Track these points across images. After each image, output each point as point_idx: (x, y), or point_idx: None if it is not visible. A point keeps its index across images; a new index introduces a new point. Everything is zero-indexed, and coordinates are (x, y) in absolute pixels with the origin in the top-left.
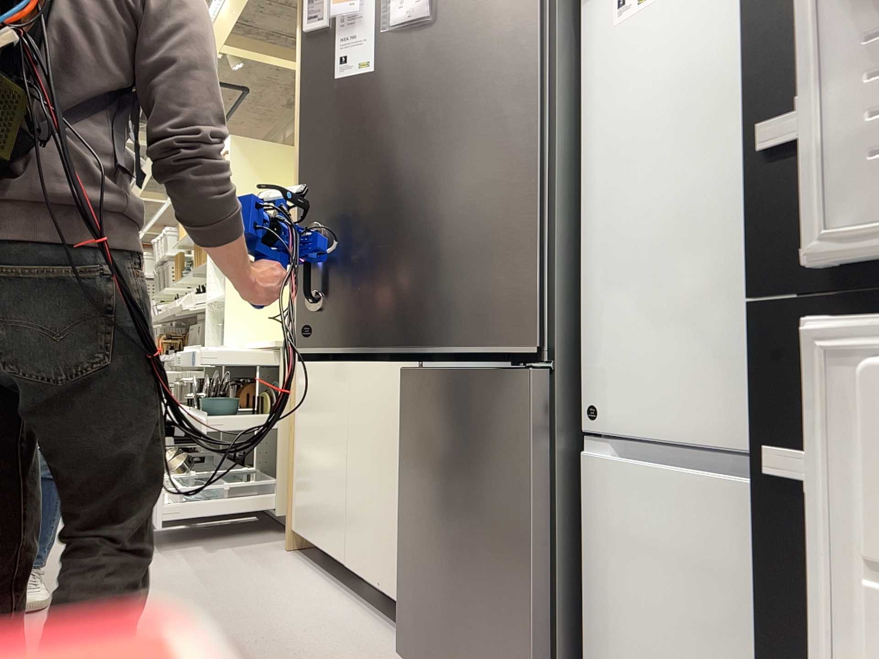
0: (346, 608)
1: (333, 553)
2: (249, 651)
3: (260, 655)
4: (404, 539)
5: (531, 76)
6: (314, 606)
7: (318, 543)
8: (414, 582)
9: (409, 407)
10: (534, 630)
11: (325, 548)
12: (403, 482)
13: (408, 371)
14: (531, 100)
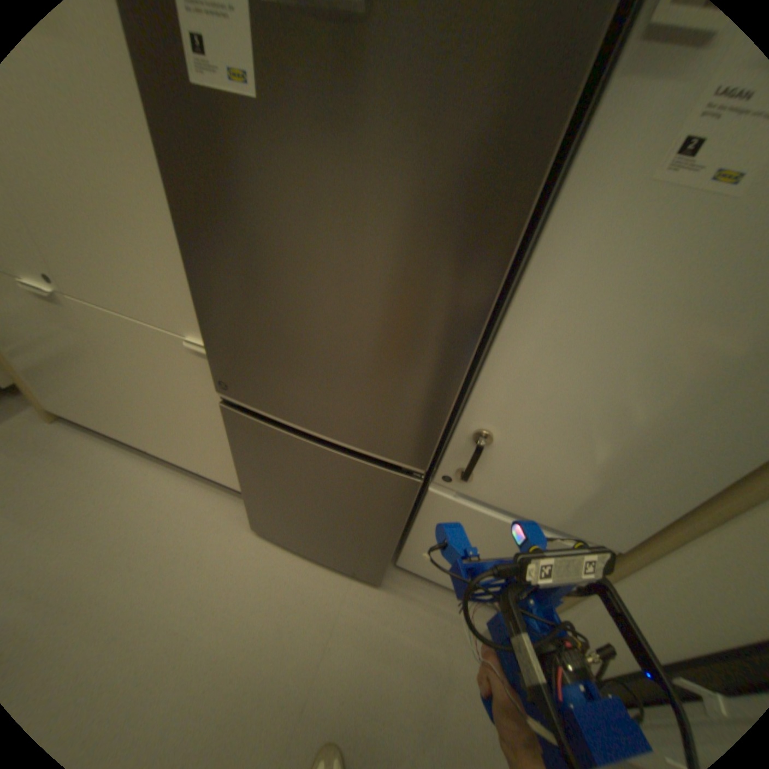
0: (166, 481)
1: (123, 440)
2: (125, 575)
3: (139, 575)
4: (247, 492)
5: (519, 222)
6: (137, 491)
7: (94, 428)
8: (261, 507)
9: (240, 434)
10: (386, 556)
11: (109, 435)
12: (241, 469)
13: (228, 405)
14: (503, 260)
